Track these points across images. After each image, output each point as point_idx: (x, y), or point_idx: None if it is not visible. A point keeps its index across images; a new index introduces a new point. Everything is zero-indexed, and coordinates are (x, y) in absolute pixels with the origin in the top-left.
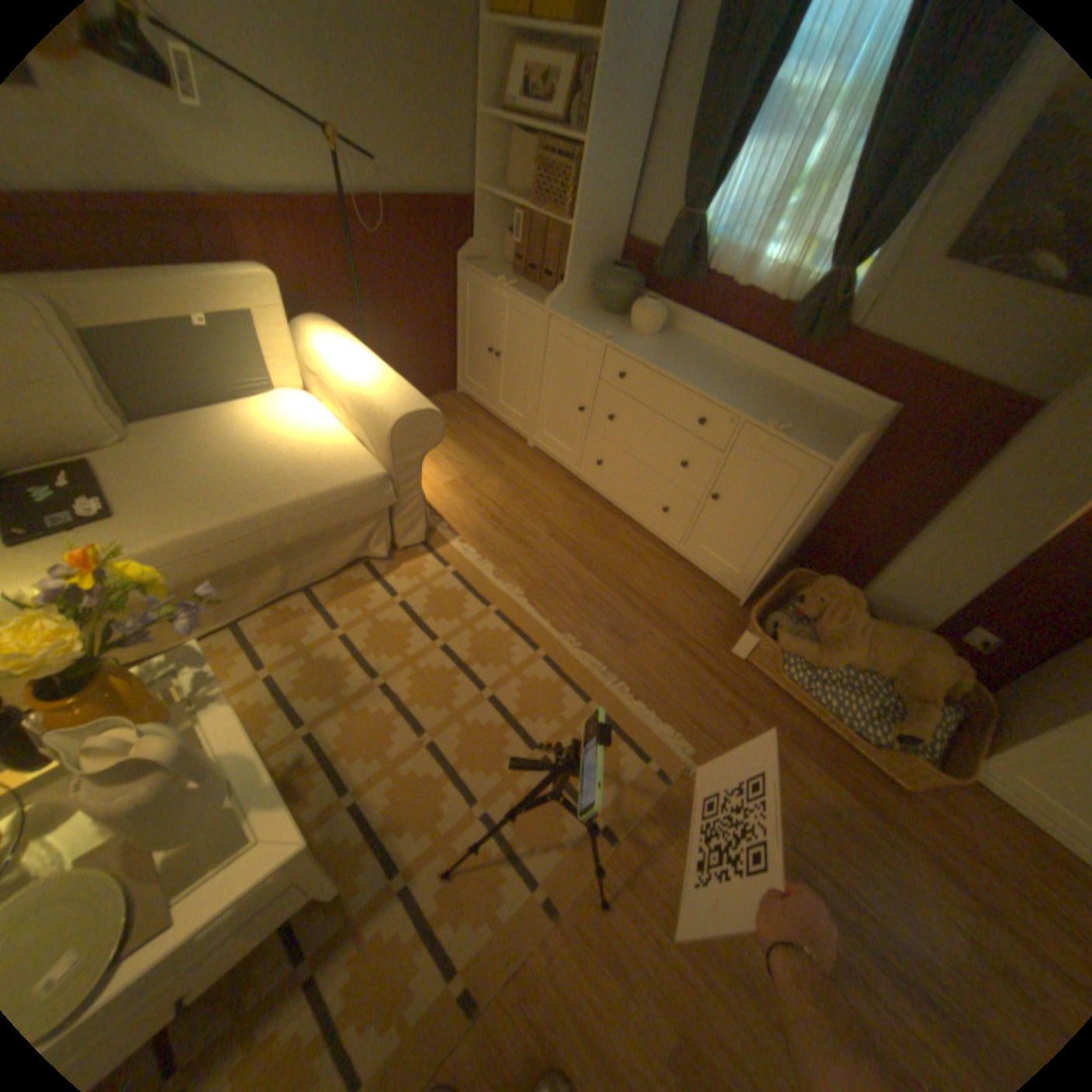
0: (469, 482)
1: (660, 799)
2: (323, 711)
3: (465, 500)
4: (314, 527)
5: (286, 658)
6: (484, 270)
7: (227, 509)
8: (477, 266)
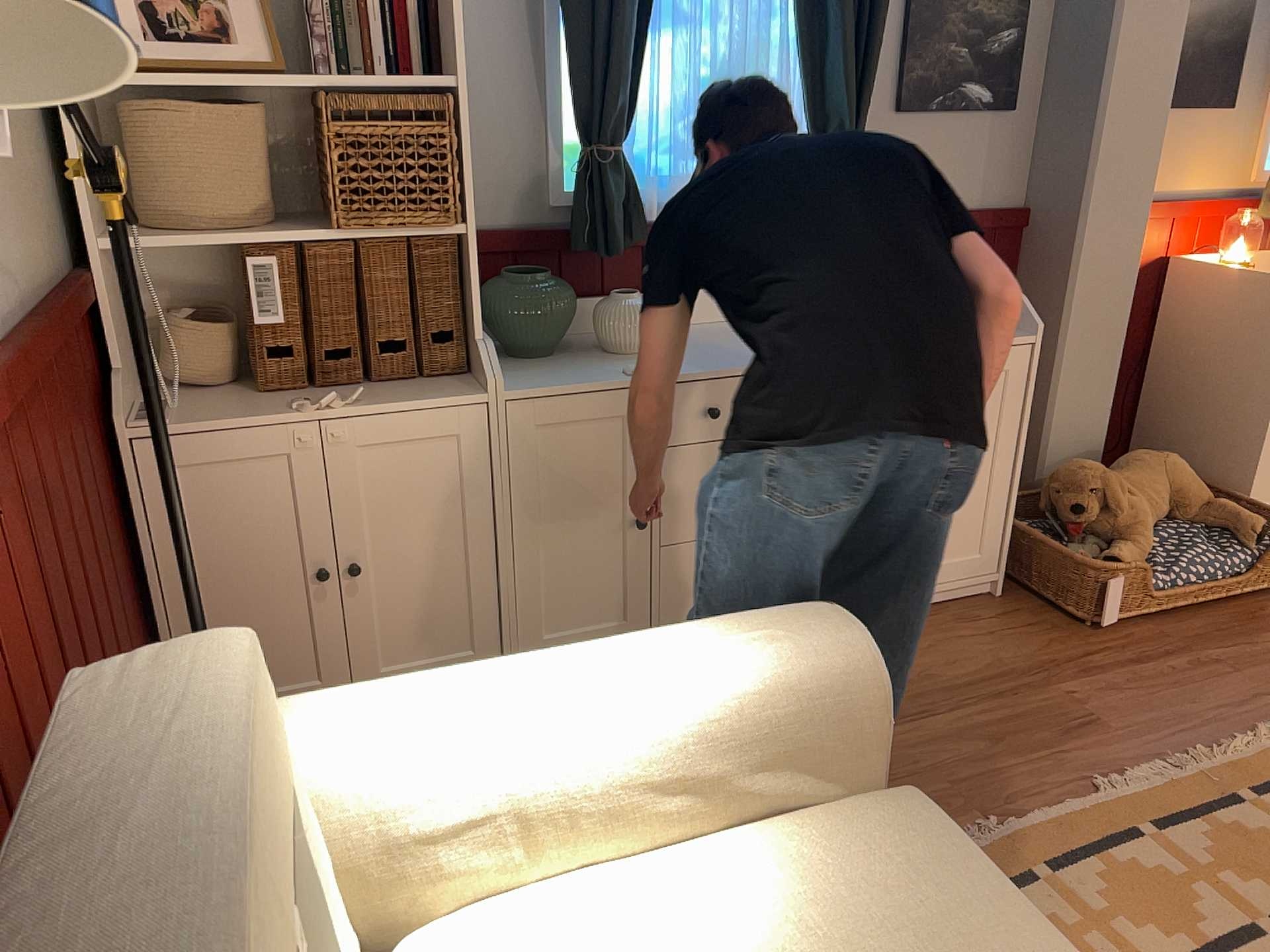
0: None
1: None
2: None
3: None
4: None
5: None
6: (205, 415)
7: None
8: (175, 416)
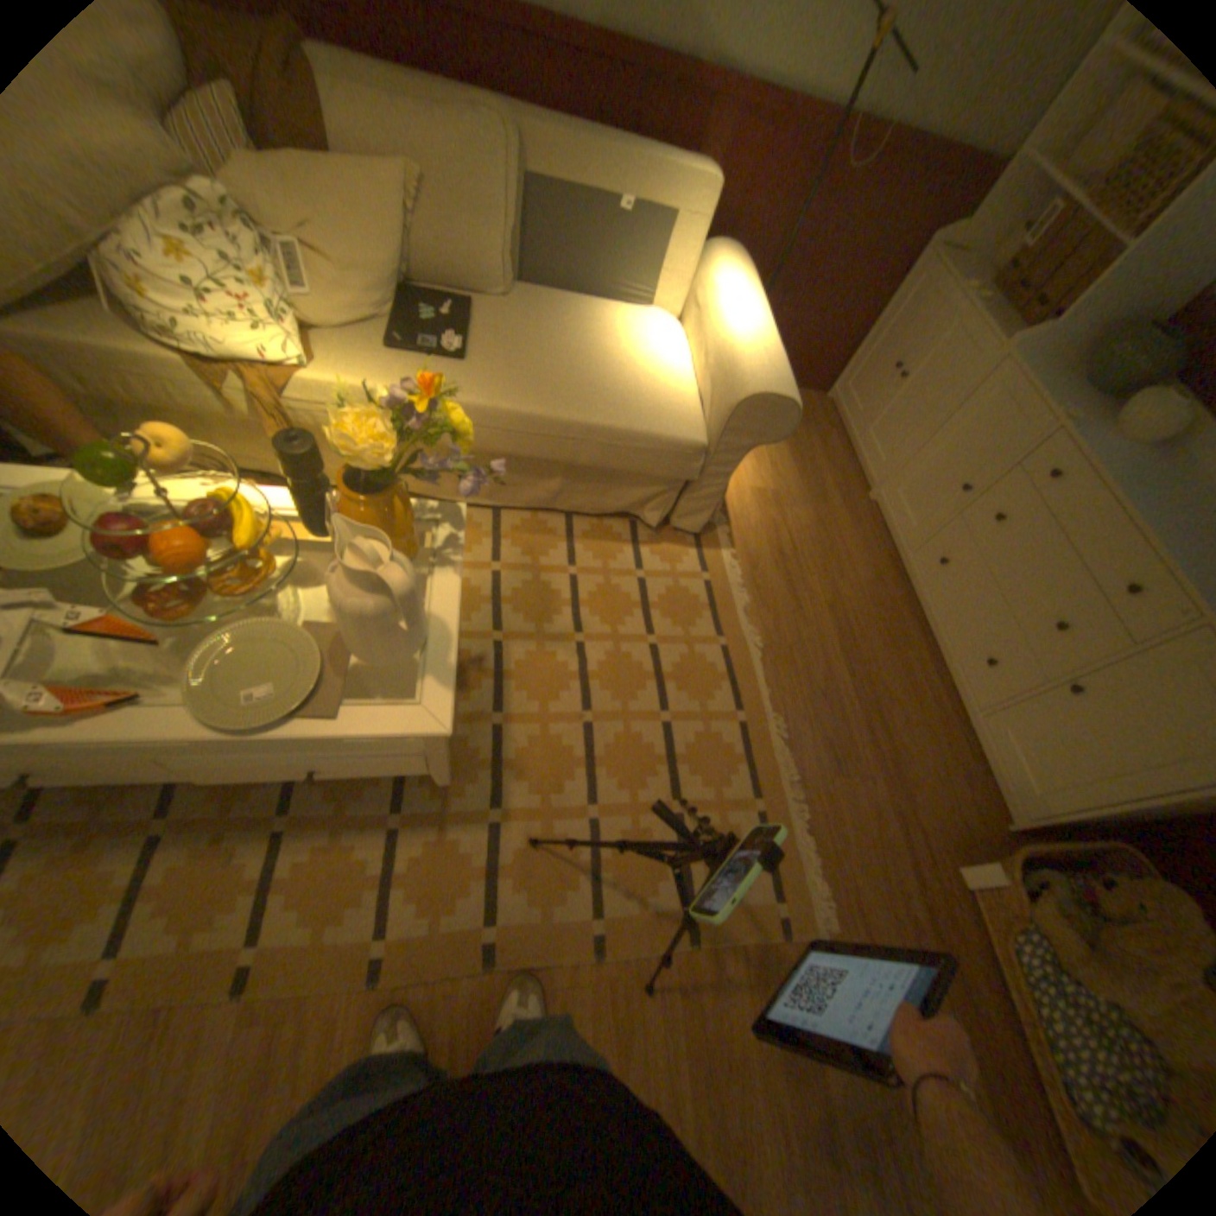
0: (778, 501)
1: (769, 948)
2: (522, 632)
3: (763, 518)
4: (611, 463)
5: (520, 567)
6: (958, 265)
7: (551, 404)
8: (952, 257)
